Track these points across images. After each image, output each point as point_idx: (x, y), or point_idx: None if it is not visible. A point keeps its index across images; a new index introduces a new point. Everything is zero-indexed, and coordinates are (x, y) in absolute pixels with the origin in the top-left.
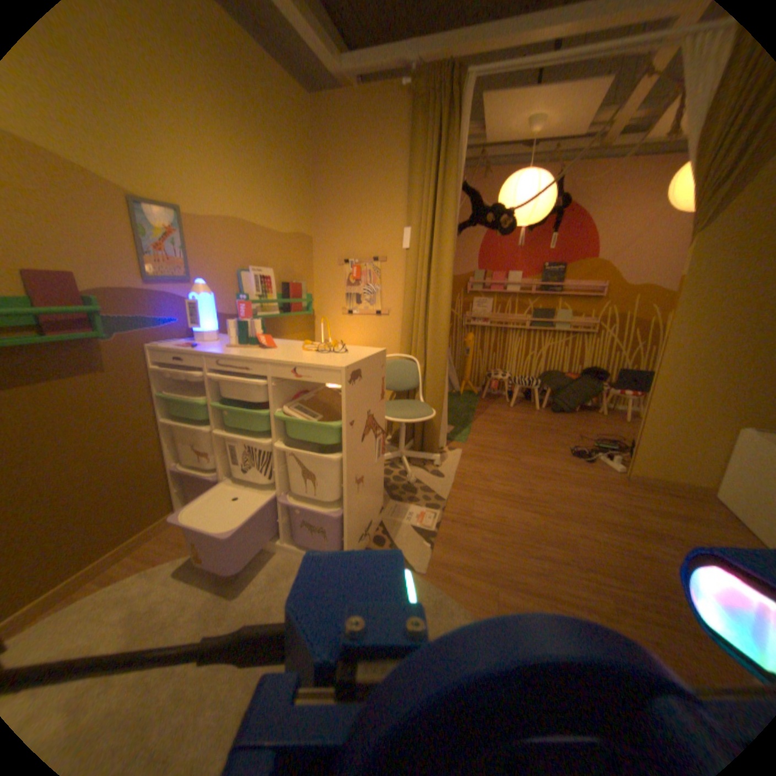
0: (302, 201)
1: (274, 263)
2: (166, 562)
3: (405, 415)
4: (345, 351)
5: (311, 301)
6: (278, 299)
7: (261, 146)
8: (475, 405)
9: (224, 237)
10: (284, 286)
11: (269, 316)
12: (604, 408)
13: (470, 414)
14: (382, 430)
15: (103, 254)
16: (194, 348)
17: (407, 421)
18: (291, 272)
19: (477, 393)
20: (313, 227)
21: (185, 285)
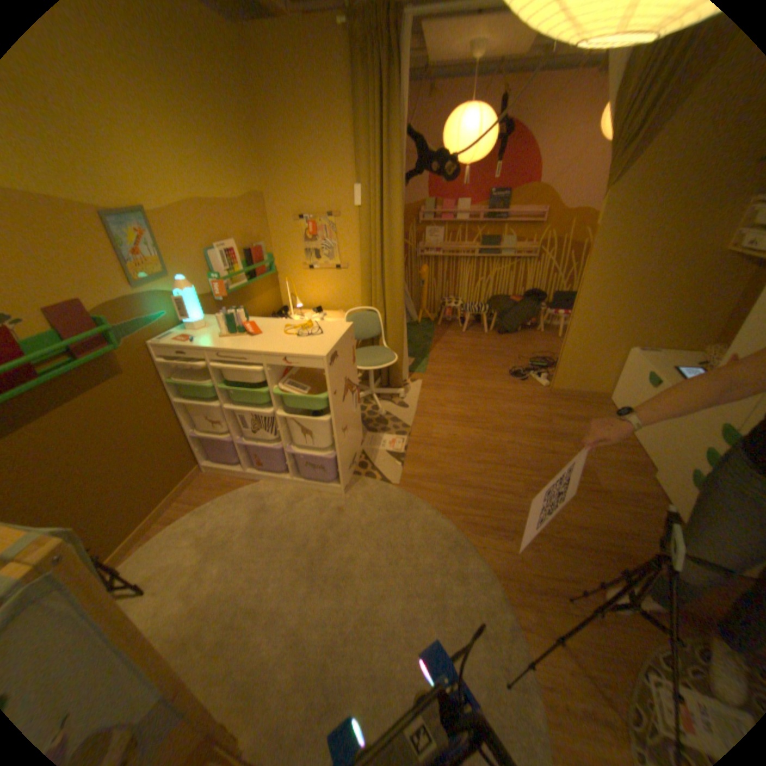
0: (246, 156)
1: (233, 231)
2: (206, 502)
3: (372, 363)
4: (319, 329)
5: (272, 260)
6: (243, 267)
7: (198, 110)
8: (432, 334)
9: (185, 221)
10: (246, 253)
11: (239, 287)
12: (541, 326)
13: (427, 344)
14: (356, 386)
15: (94, 273)
16: (191, 342)
17: (374, 368)
18: (249, 236)
19: (433, 320)
20: (262, 181)
21: (163, 279)
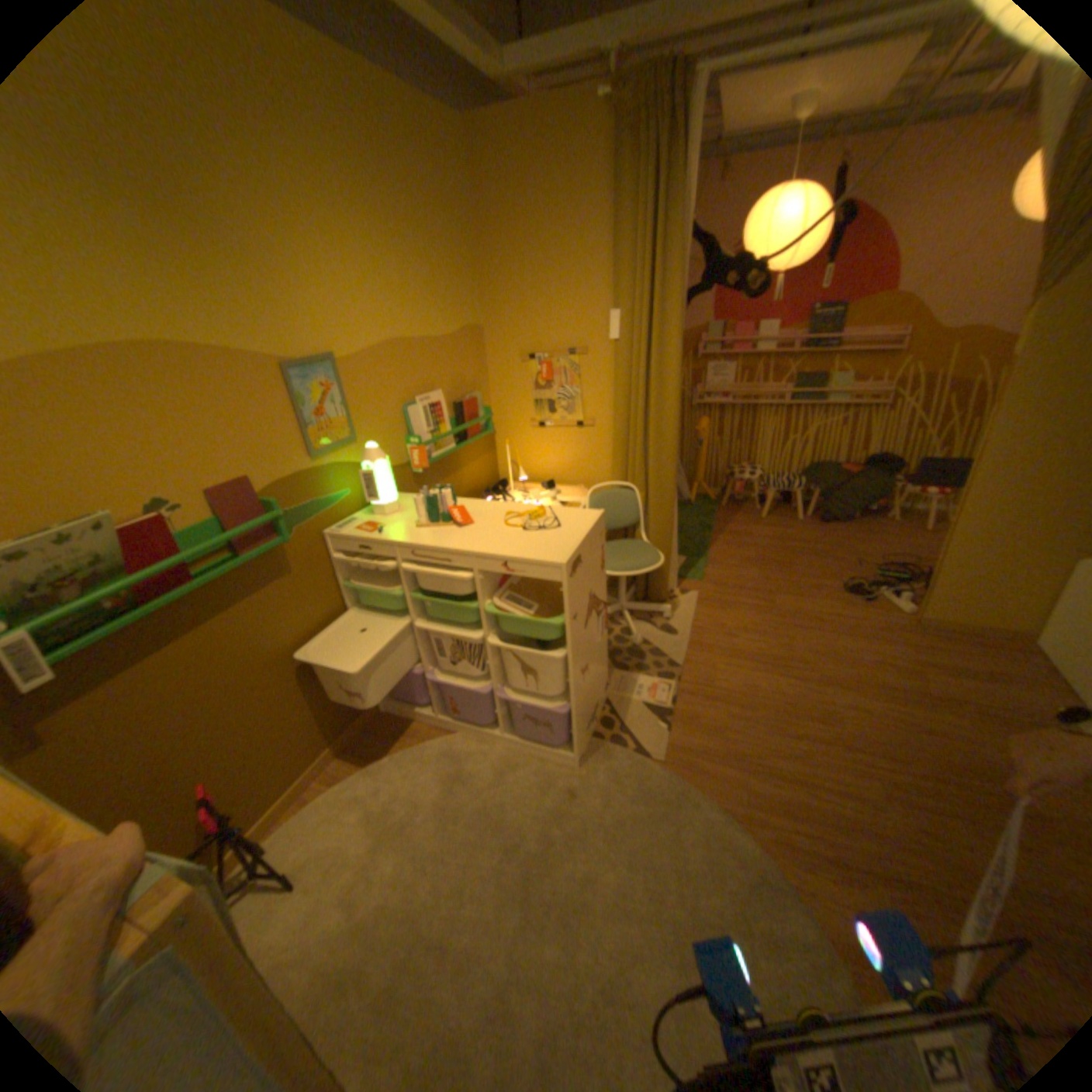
0: (465, 280)
1: (441, 380)
2: (382, 758)
3: (626, 566)
4: (554, 520)
5: (490, 416)
6: (451, 427)
7: (409, 226)
8: (713, 519)
9: (383, 370)
10: (456, 408)
11: (445, 455)
12: (896, 511)
13: (706, 535)
14: (603, 603)
15: (269, 443)
16: (380, 533)
17: (628, 574)
18: (462, 384)
19: (714, 498)
20: (482, 311)
21: (351, 447)
